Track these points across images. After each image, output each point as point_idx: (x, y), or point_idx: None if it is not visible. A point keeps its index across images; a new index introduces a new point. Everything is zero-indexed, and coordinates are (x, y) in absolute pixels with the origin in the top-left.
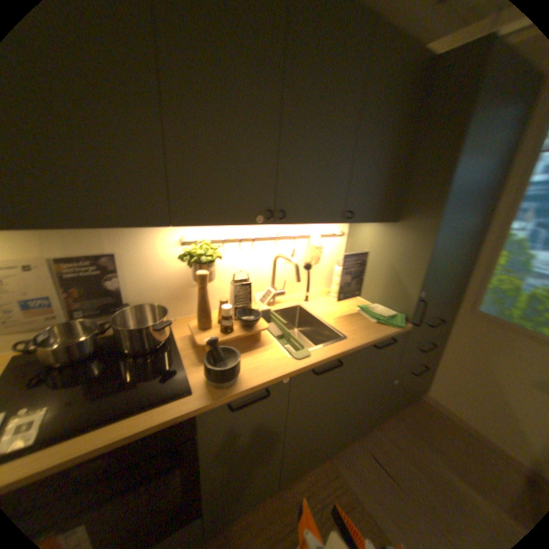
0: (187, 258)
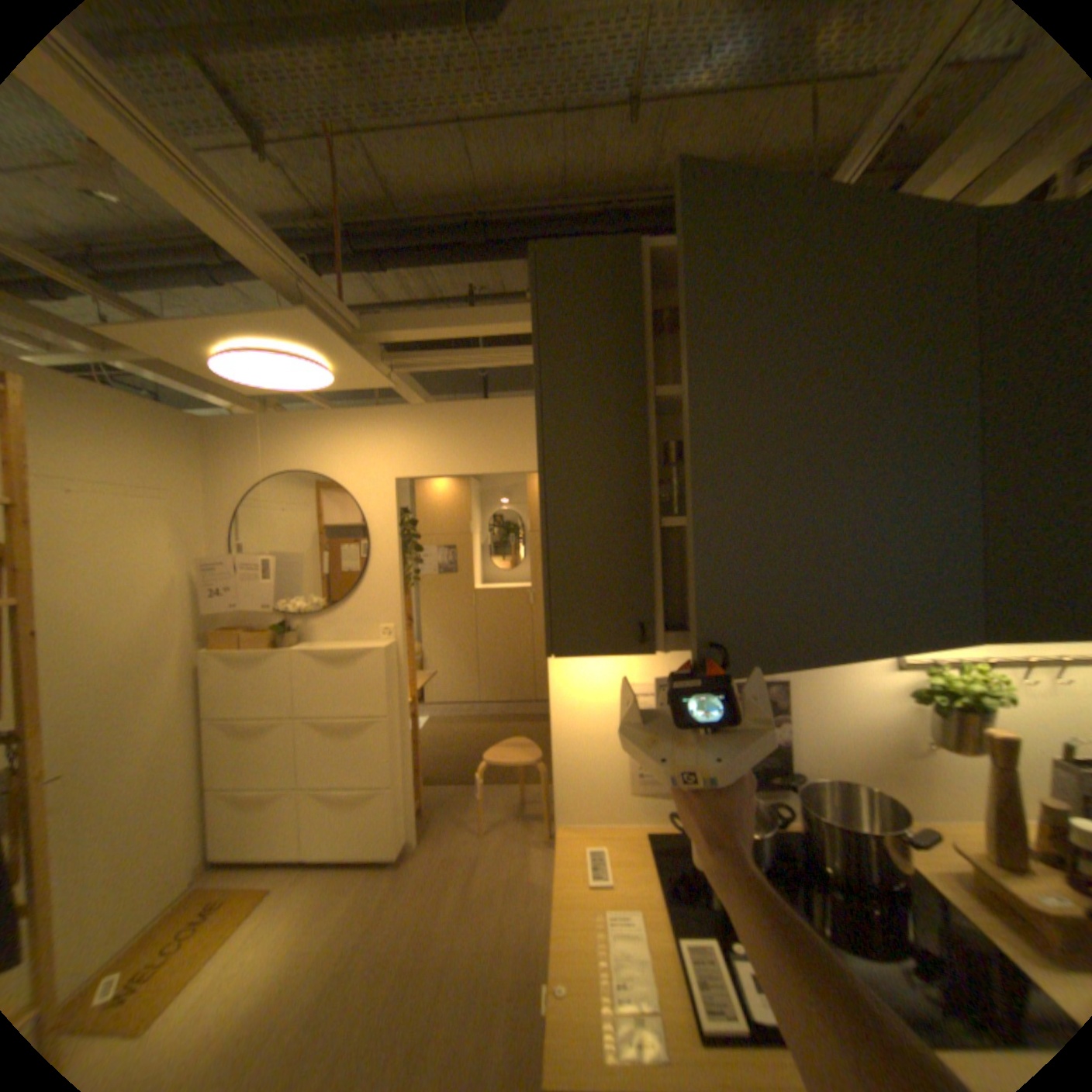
0: (941, 699)
